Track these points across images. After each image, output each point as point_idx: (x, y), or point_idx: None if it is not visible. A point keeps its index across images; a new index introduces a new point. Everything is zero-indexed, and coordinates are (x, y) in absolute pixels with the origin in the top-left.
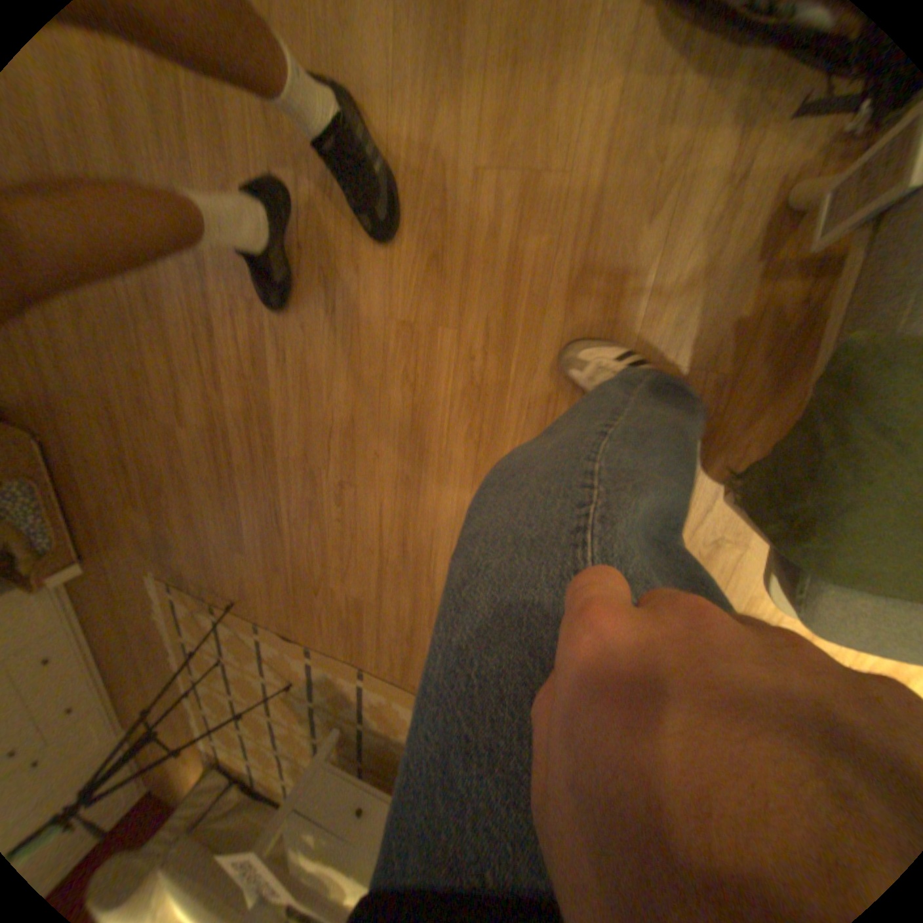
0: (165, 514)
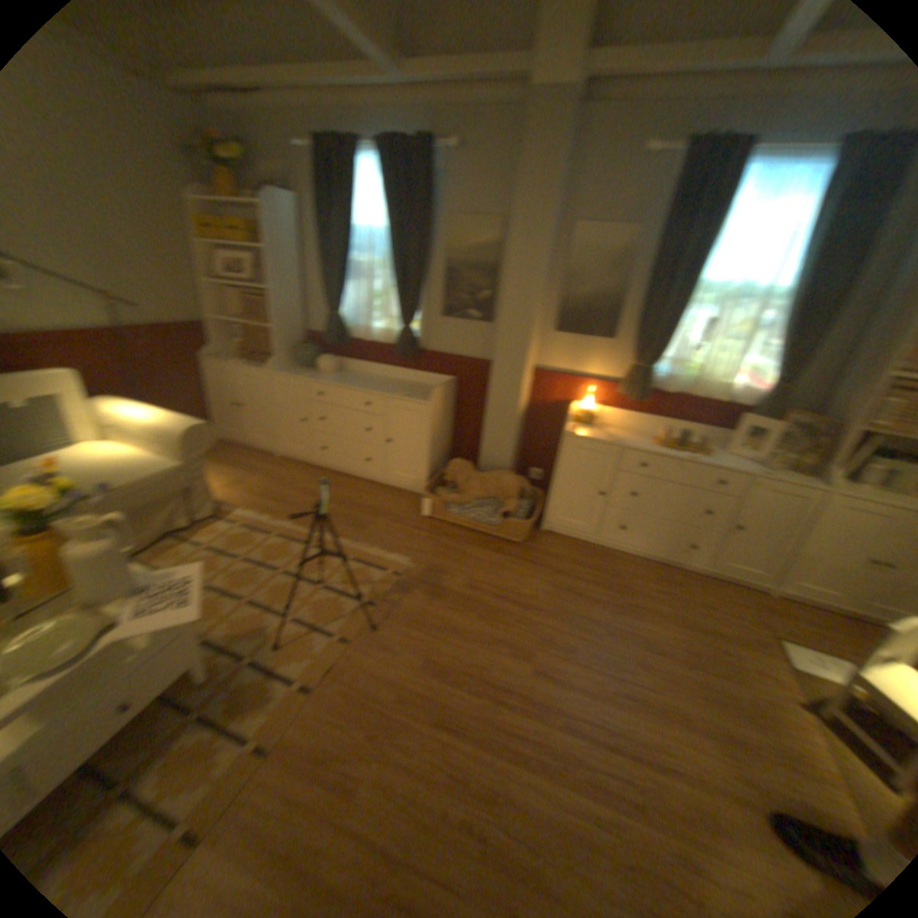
0: (461, 618)
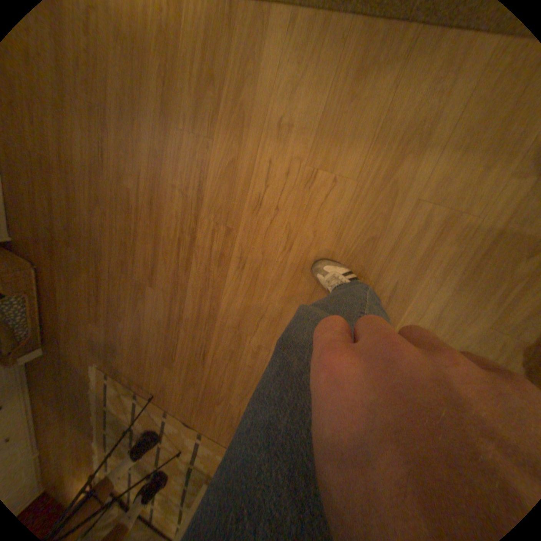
0: (121, 334)
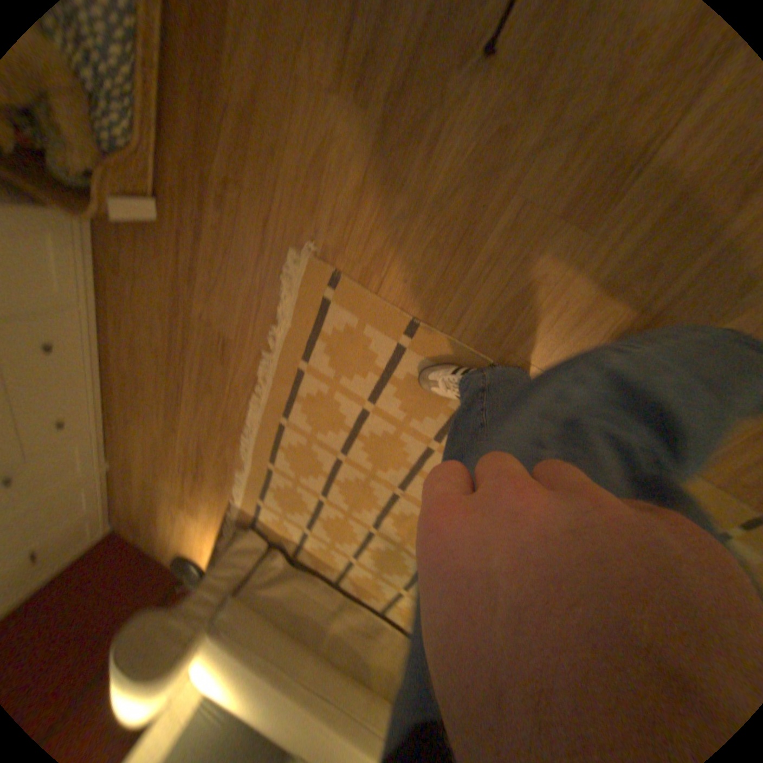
0: (457, 122)
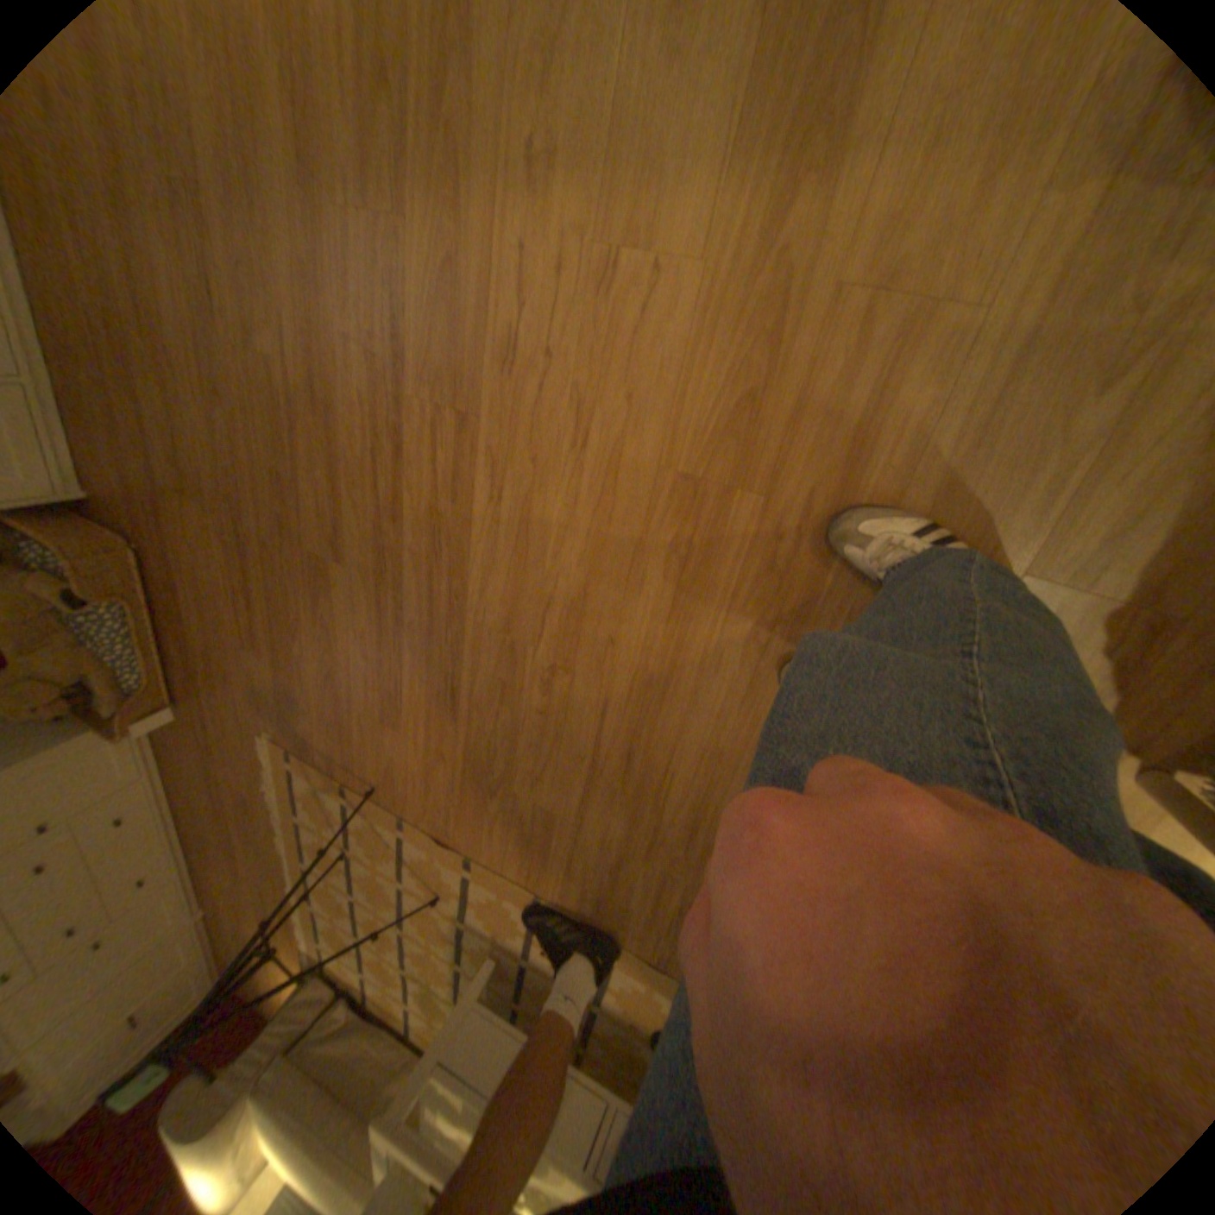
0: (299, 668)
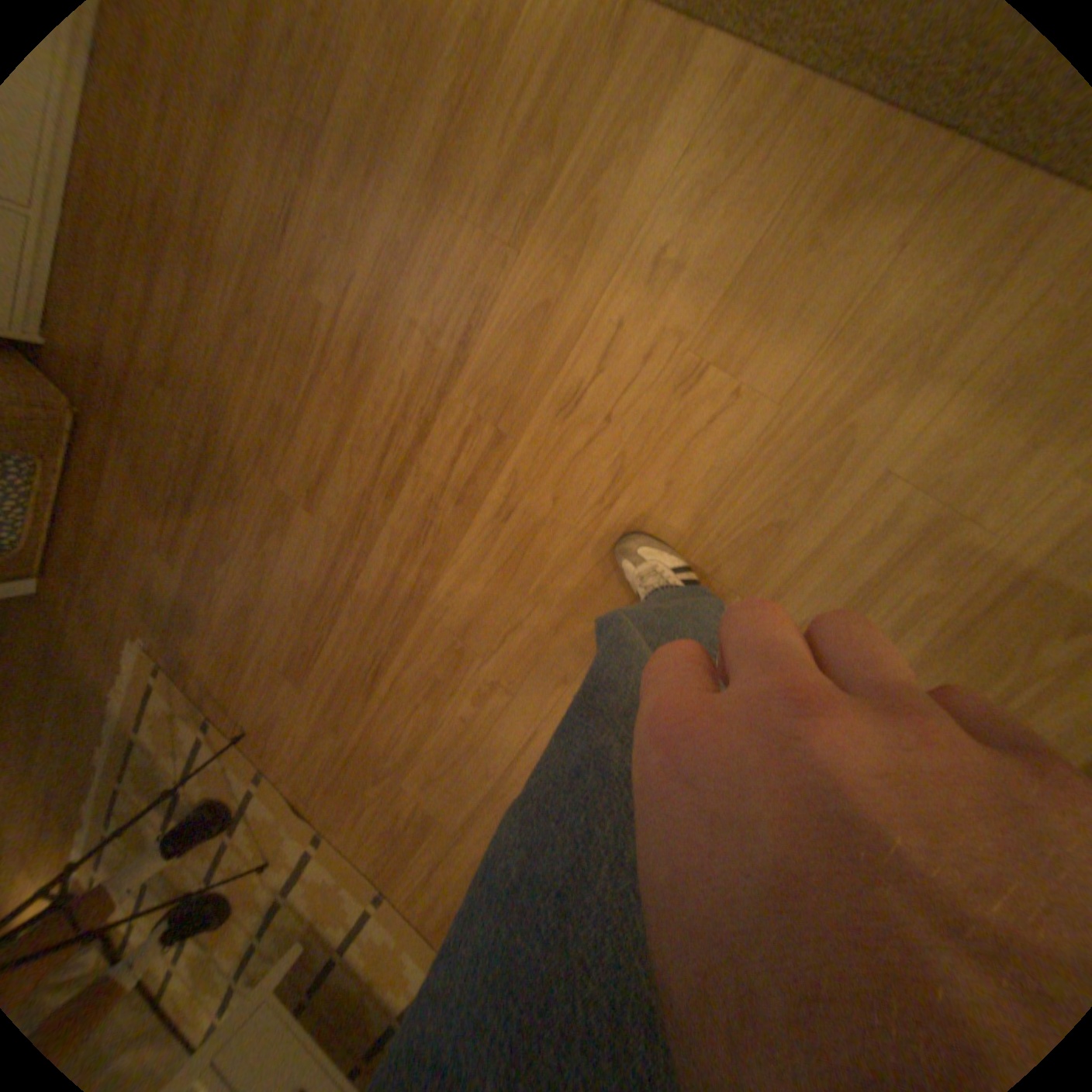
0: (216, 593)
